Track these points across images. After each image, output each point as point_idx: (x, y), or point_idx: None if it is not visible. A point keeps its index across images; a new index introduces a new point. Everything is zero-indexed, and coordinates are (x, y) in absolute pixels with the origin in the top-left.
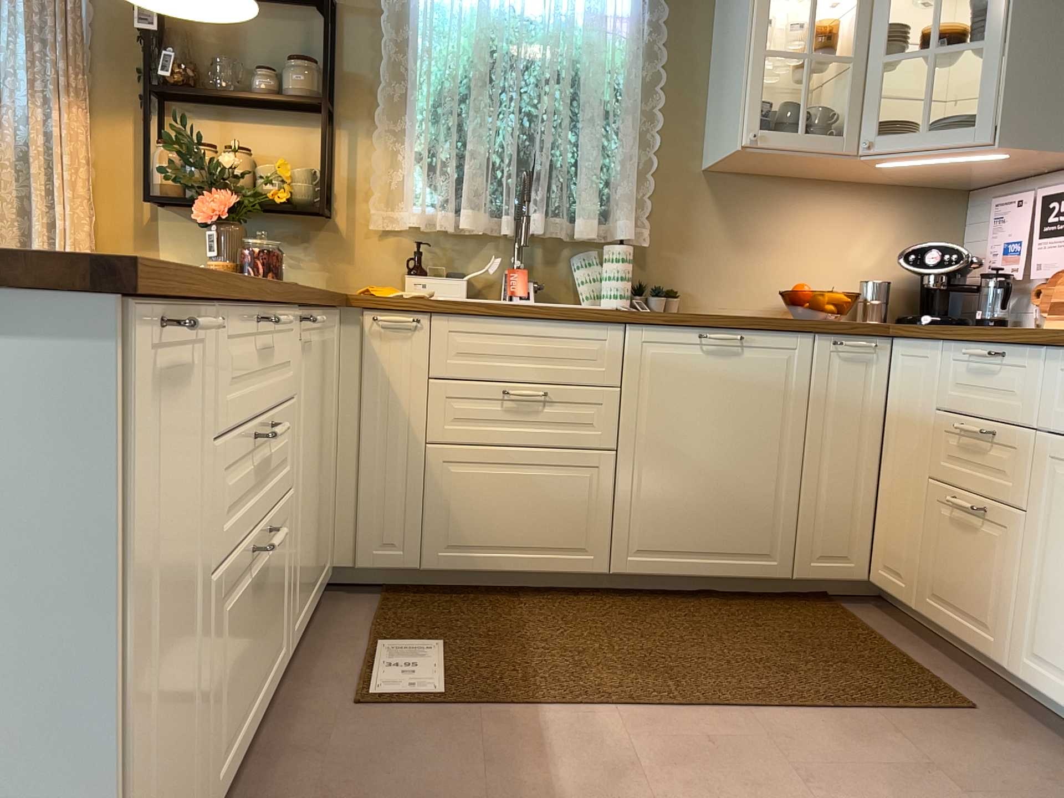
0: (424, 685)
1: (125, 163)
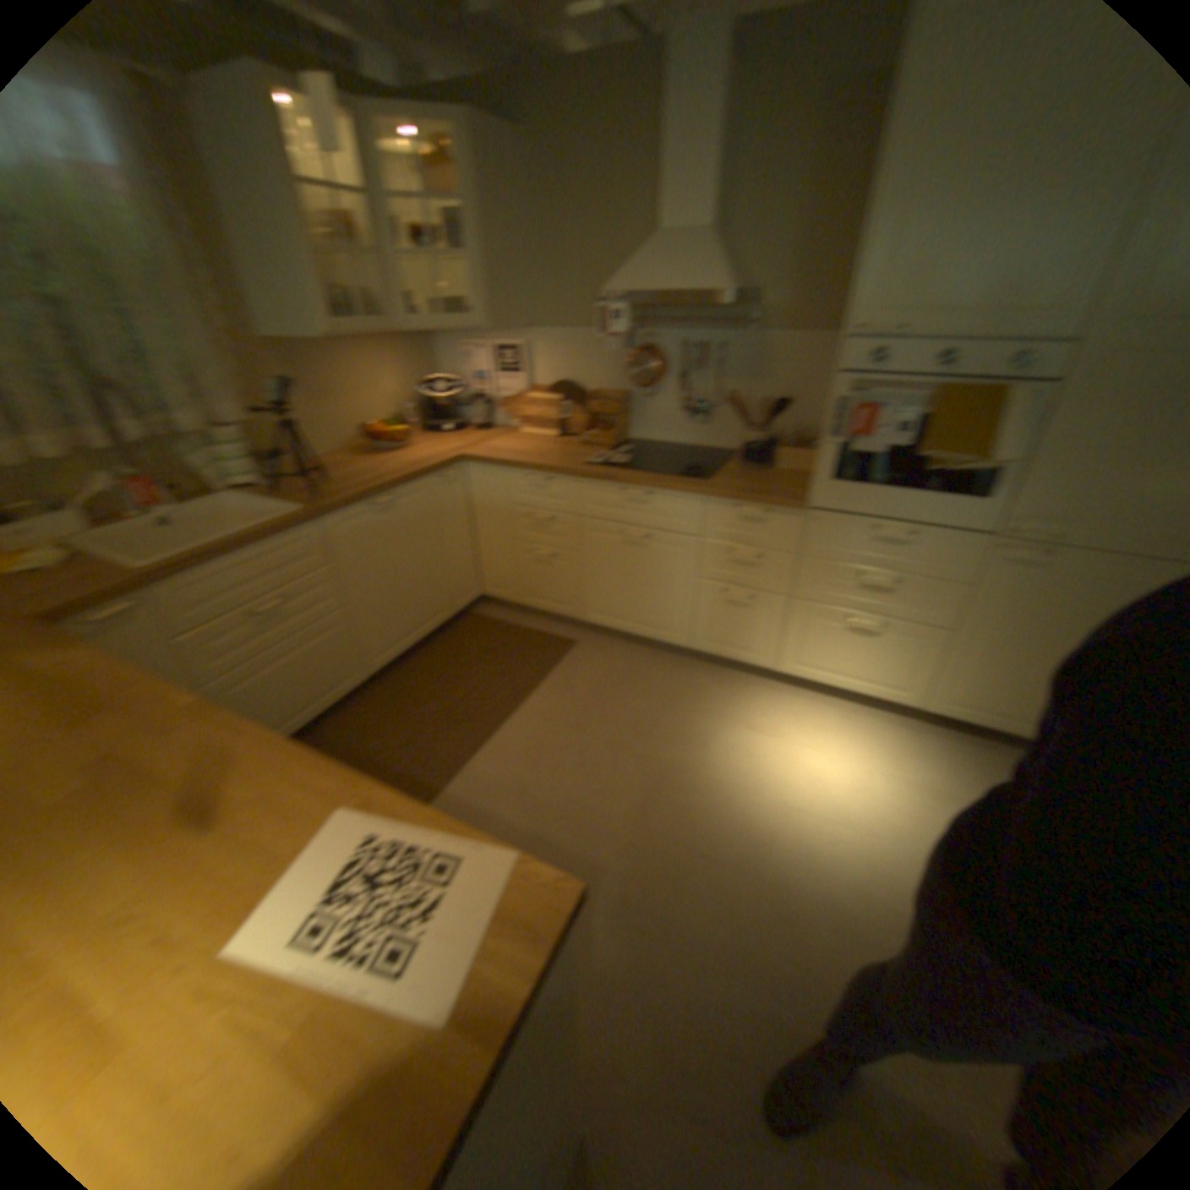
0: None
1: None
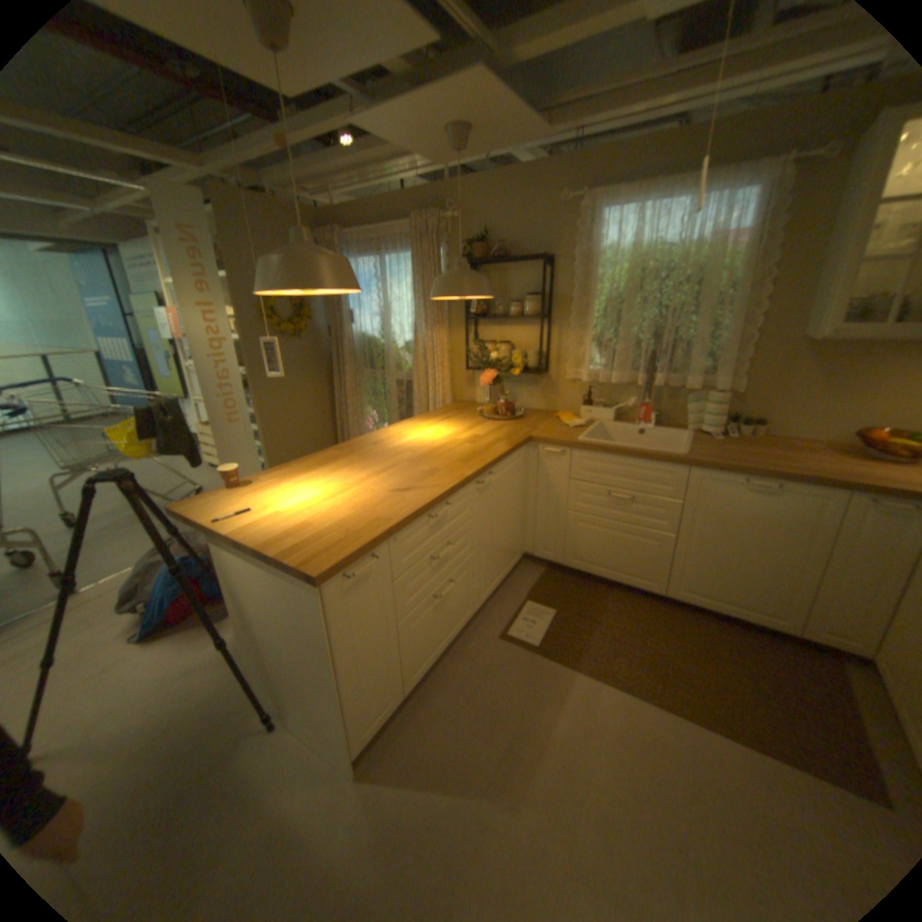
0: (534, 637)
1: (460, 348)
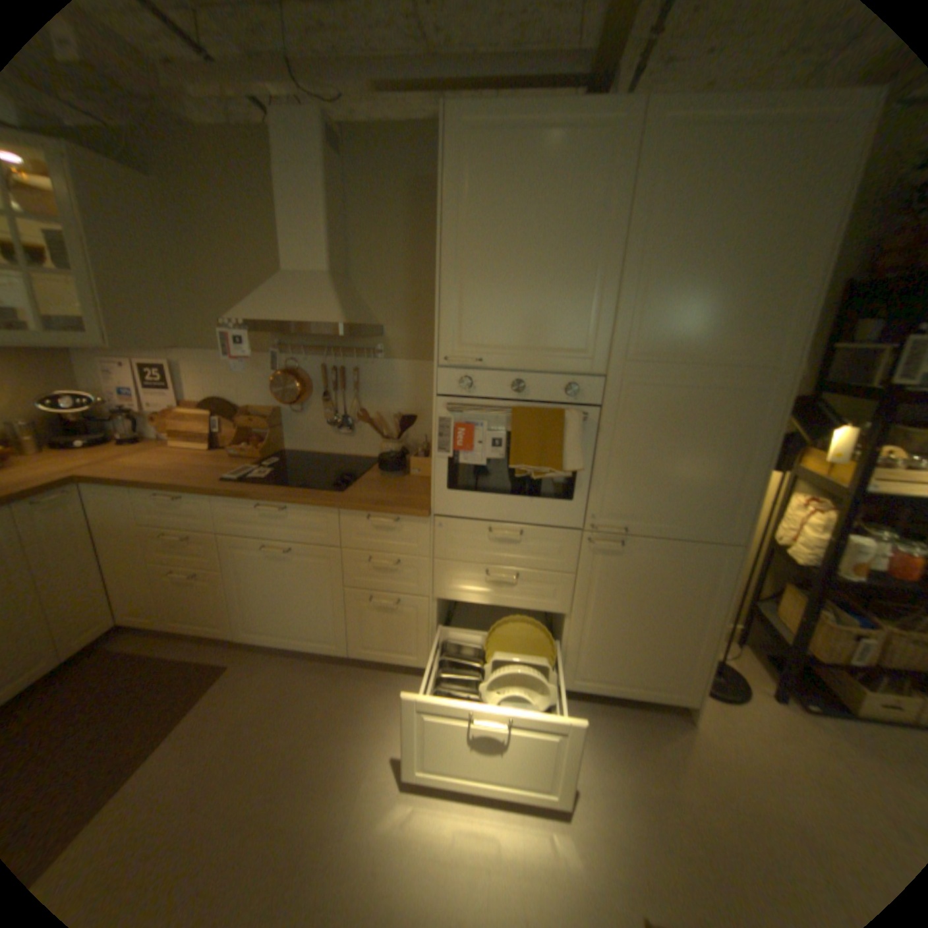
0: None
1: None
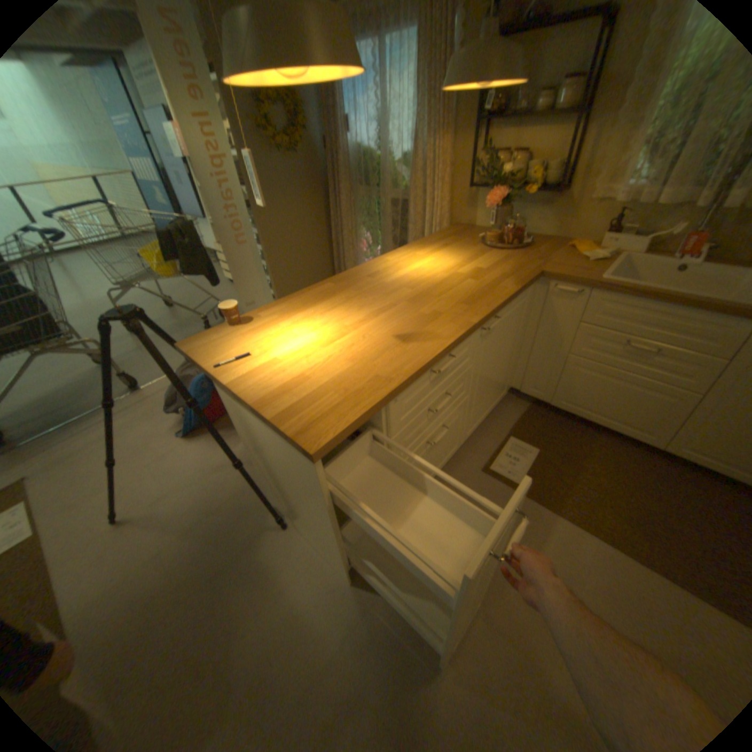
0: (516, 474)
1: (465, 159)
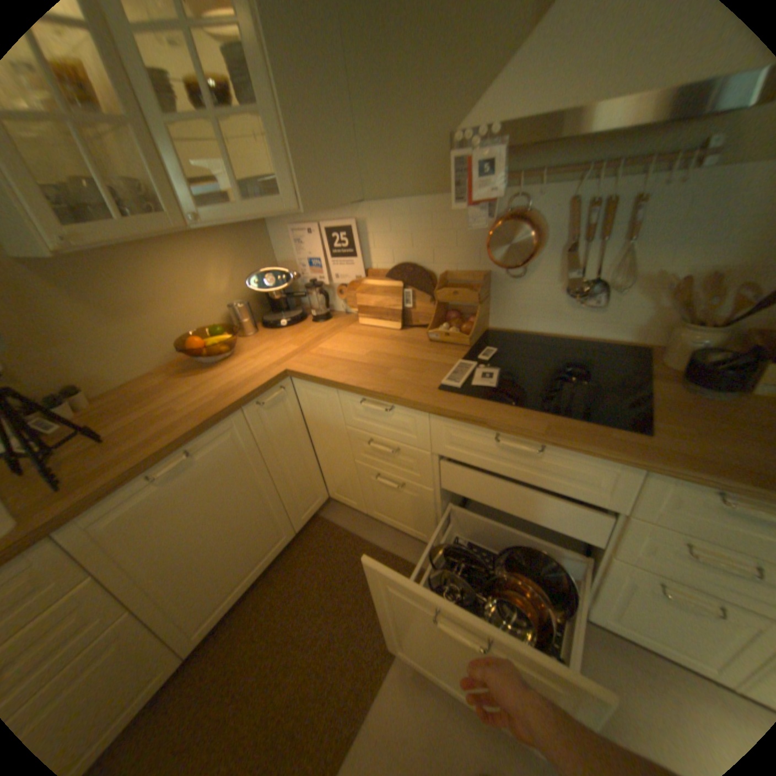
0: None
1: None
